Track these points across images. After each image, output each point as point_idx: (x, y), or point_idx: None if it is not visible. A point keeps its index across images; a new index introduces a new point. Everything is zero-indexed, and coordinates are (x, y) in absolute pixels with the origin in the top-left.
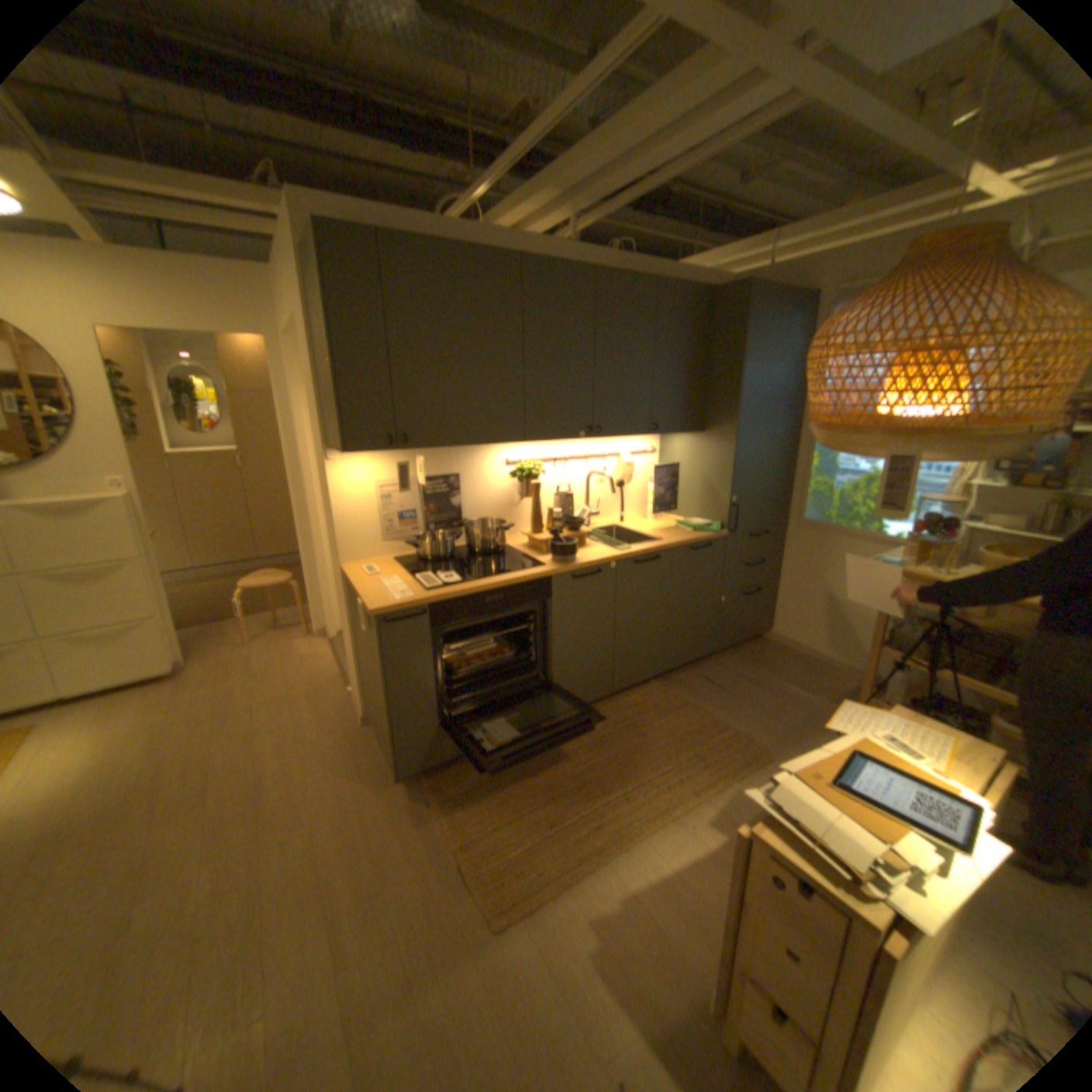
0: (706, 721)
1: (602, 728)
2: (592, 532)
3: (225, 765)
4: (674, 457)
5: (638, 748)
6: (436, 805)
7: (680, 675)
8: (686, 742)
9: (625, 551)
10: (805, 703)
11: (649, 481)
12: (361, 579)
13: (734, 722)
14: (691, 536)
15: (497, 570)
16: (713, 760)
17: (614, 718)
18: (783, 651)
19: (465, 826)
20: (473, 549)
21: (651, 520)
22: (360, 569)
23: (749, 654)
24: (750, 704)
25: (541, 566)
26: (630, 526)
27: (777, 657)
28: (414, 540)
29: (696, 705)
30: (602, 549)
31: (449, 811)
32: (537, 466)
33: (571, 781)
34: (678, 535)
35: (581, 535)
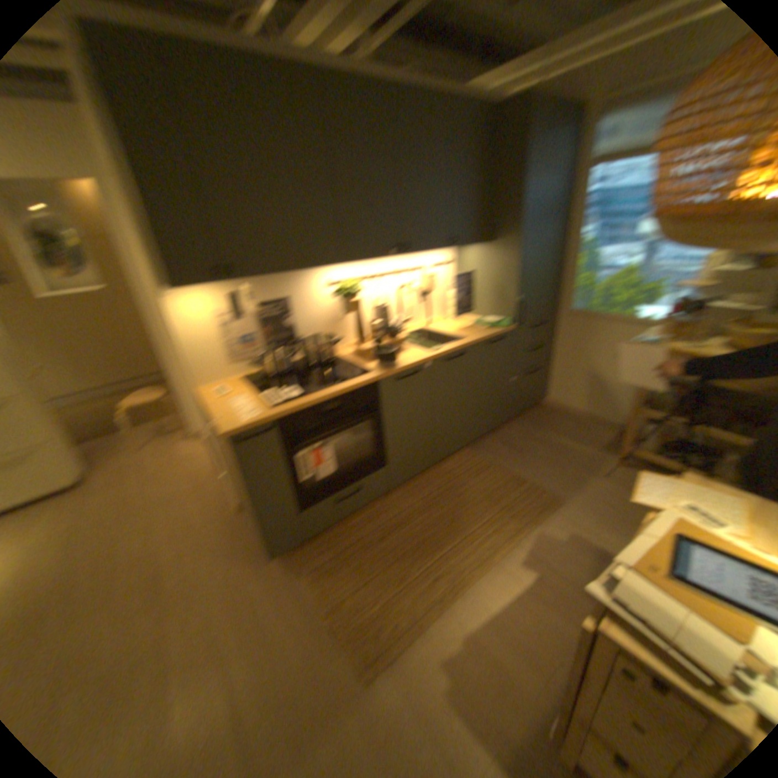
0: (506, 477)
1: (427, 493)
2: (405, 337)
3: (118, 570)
4: (466, 266)
5: (457, 506)
6: (303, 577)
7: (481, 441)
8: (493, 497)
9: (435, 352)
10: (577, 453)
11: (447, 289)
12: (209, 403)
13: (527, 475)
14: (485, 333)
15: (330, 381)
16: (516, 509)
17: (436, 483)
18: (555, 413)
19: (329, 593)
20: (307, 363)
21: (450, 321)
22: (209, 392)
23: (530, 418)
24: (537, 459)
25: (367, 374)
26: (435, 328)
27: (551, 418)
28: (253, 361)
29: (497, 464)
30: (415, 352)
31: (314, 581)
32: (354, 285)
33: (409, 541)
34: (475, 333)
35: (396, 340)
